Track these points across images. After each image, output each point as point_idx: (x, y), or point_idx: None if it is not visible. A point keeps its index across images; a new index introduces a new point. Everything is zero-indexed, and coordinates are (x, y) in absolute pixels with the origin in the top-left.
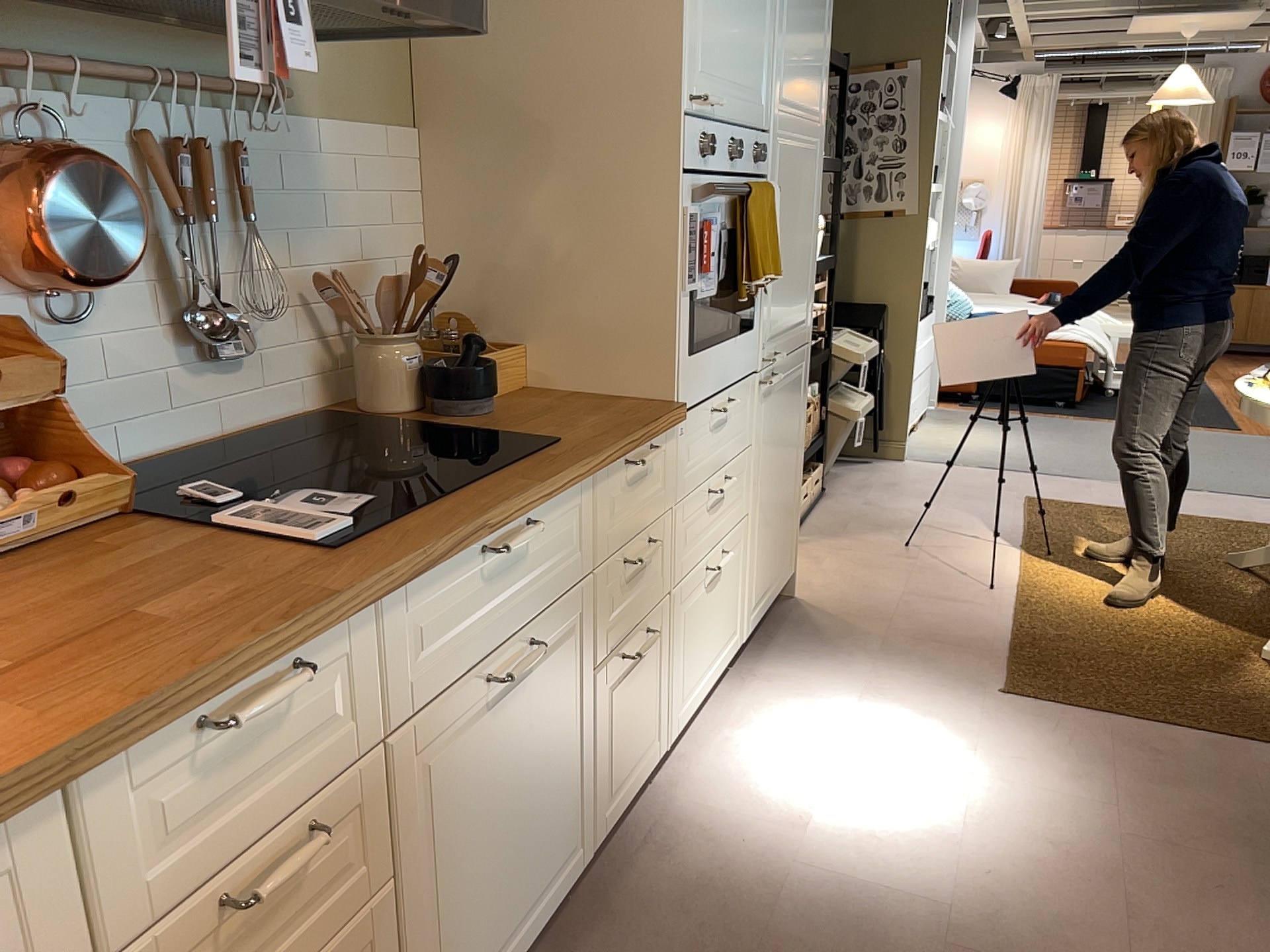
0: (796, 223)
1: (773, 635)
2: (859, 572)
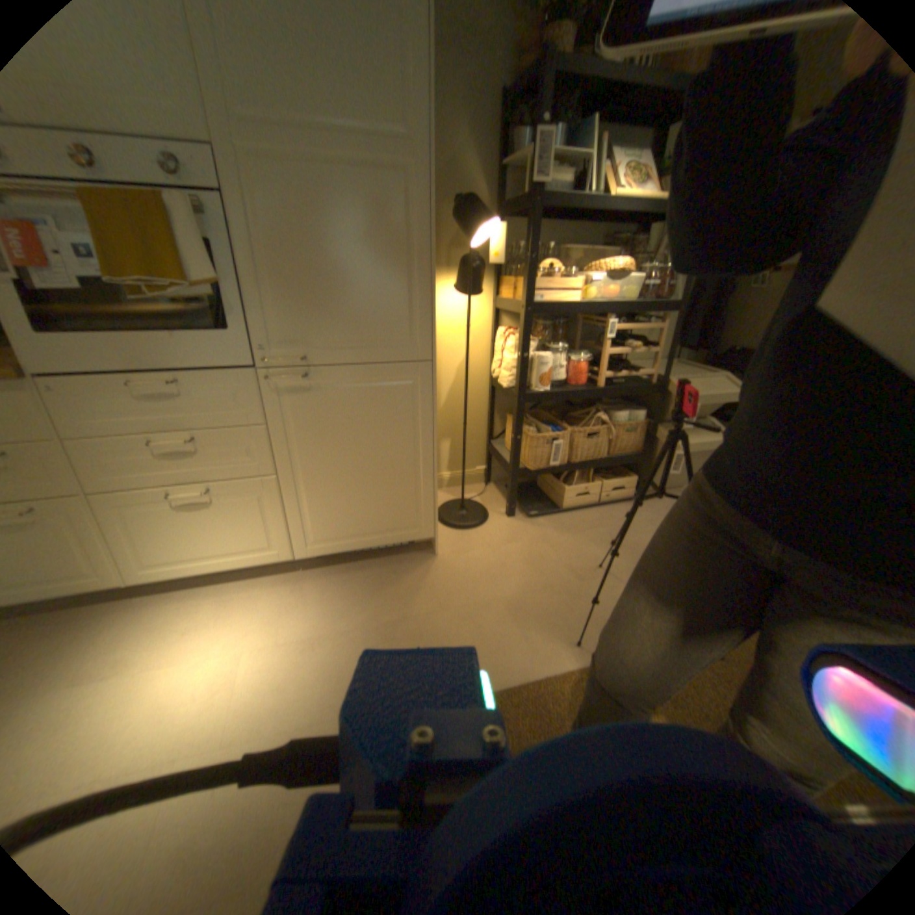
0: (344, 241)
1: (363, 571)
2: (514, 567)
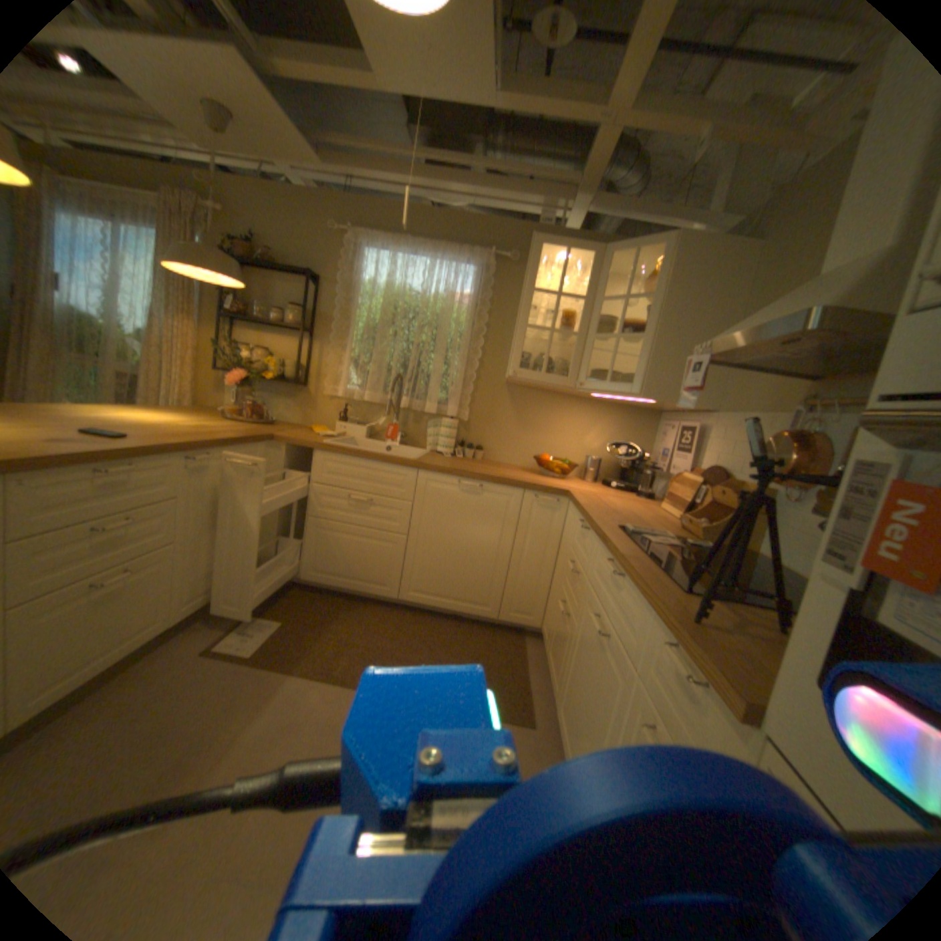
0: None
1: None
2: None
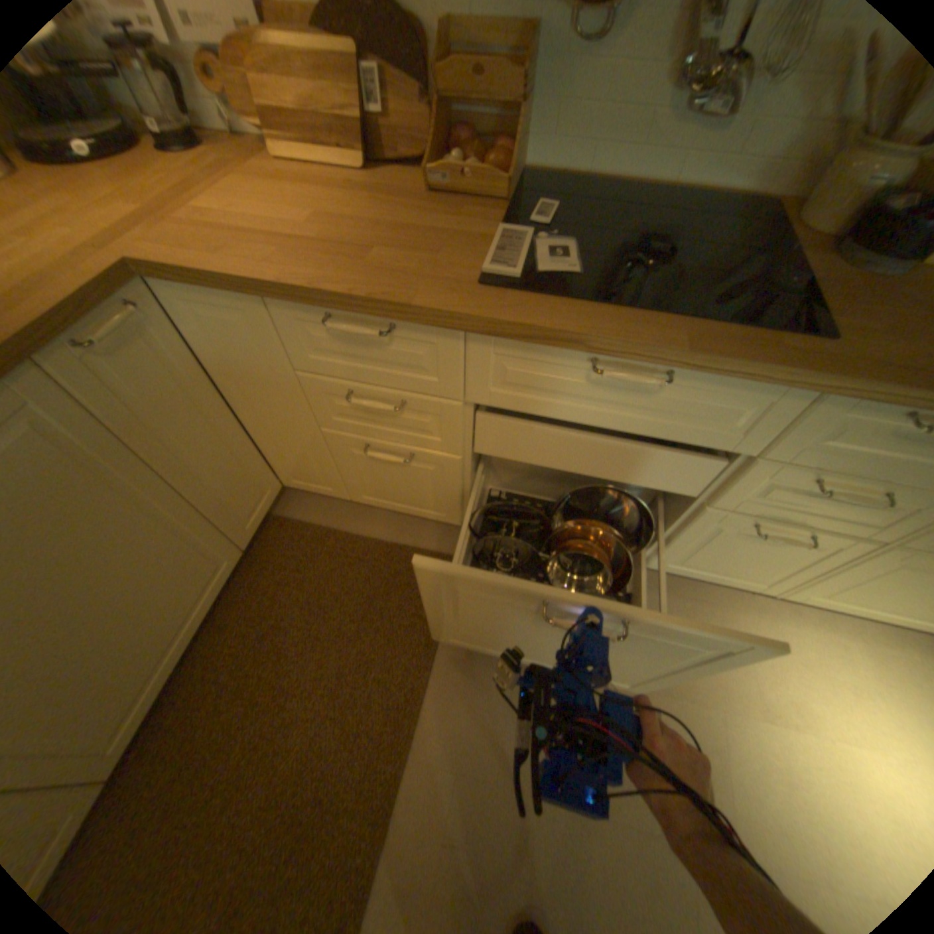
0: None
1: None
2: None
